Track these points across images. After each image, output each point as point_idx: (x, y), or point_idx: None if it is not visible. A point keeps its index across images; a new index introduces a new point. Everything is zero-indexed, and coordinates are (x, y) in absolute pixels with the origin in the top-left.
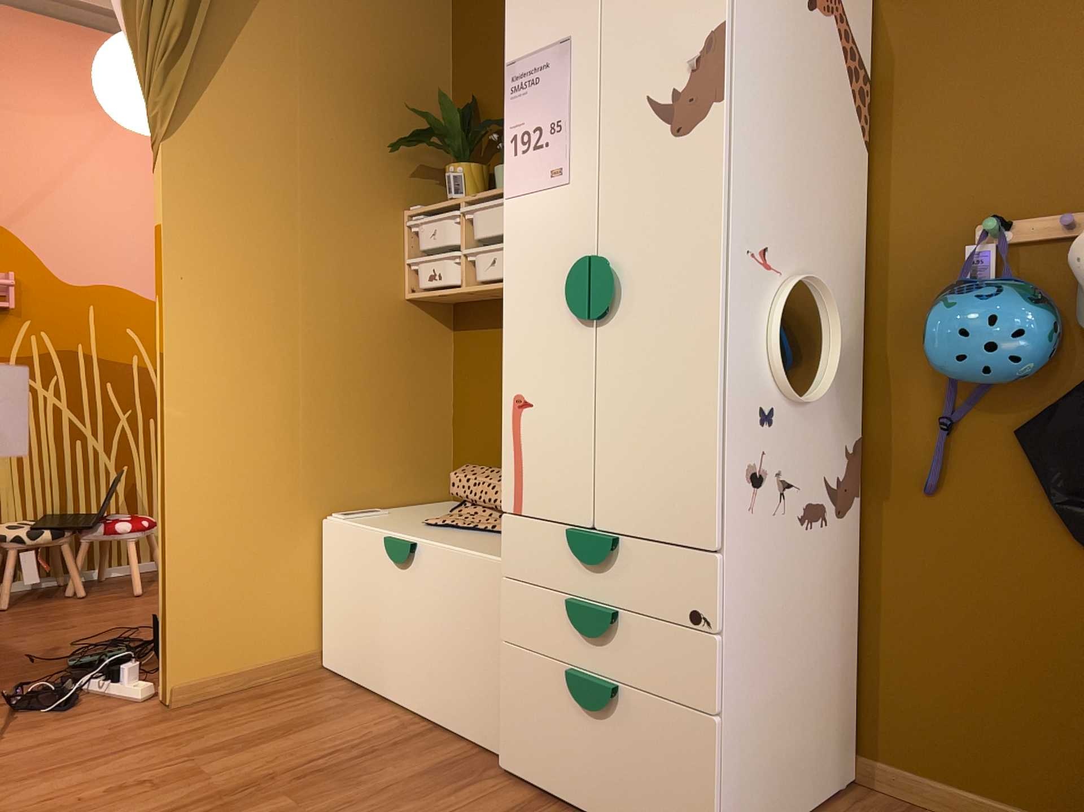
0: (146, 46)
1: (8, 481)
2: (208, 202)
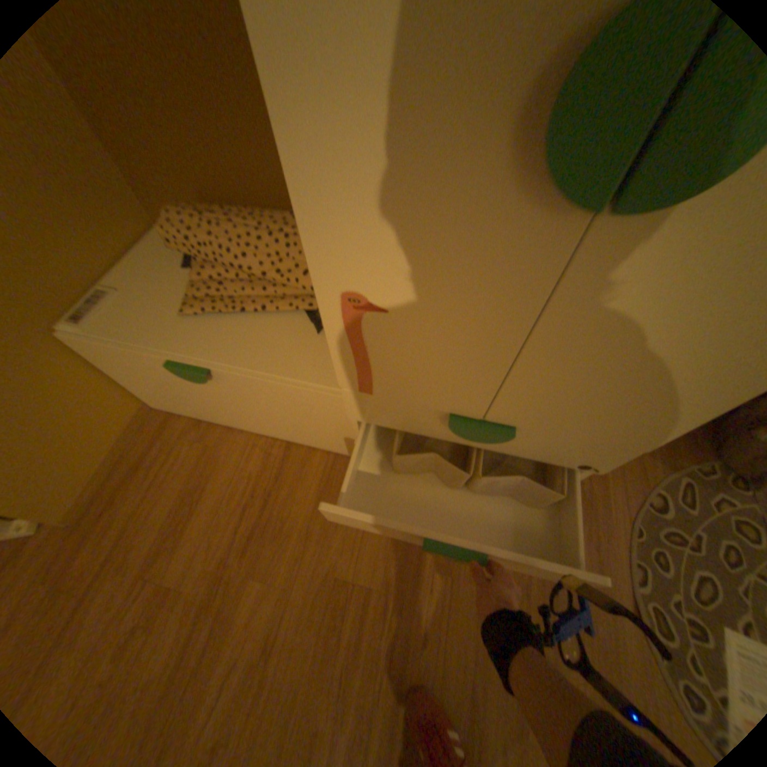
0: None
1: None
2: None
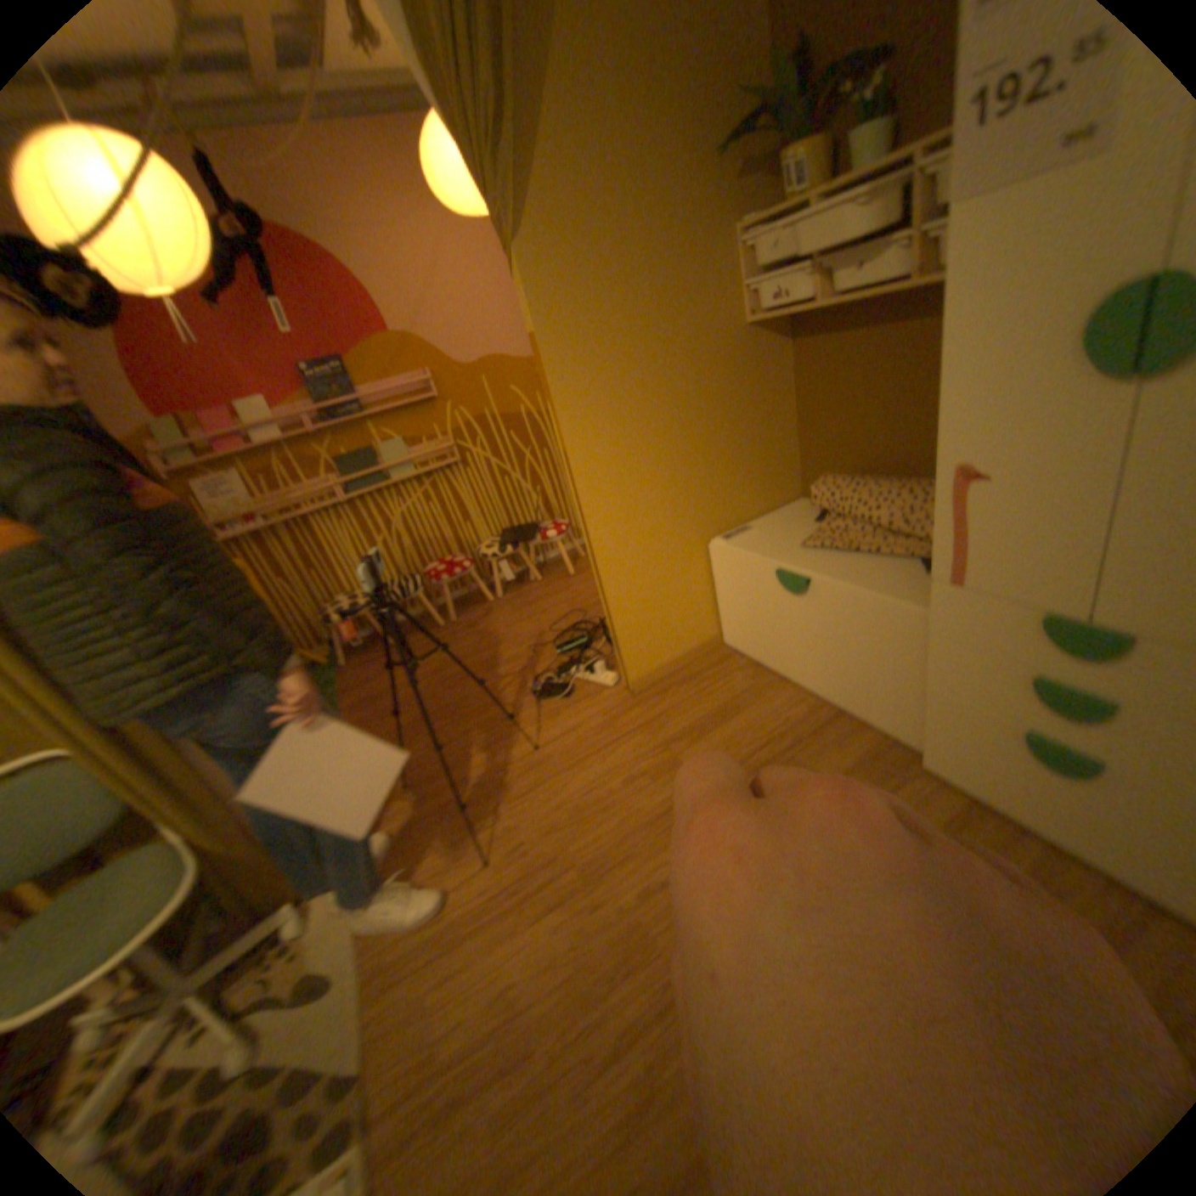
0: (462, 126)
1: (473, 513)
2: (563, 290)
